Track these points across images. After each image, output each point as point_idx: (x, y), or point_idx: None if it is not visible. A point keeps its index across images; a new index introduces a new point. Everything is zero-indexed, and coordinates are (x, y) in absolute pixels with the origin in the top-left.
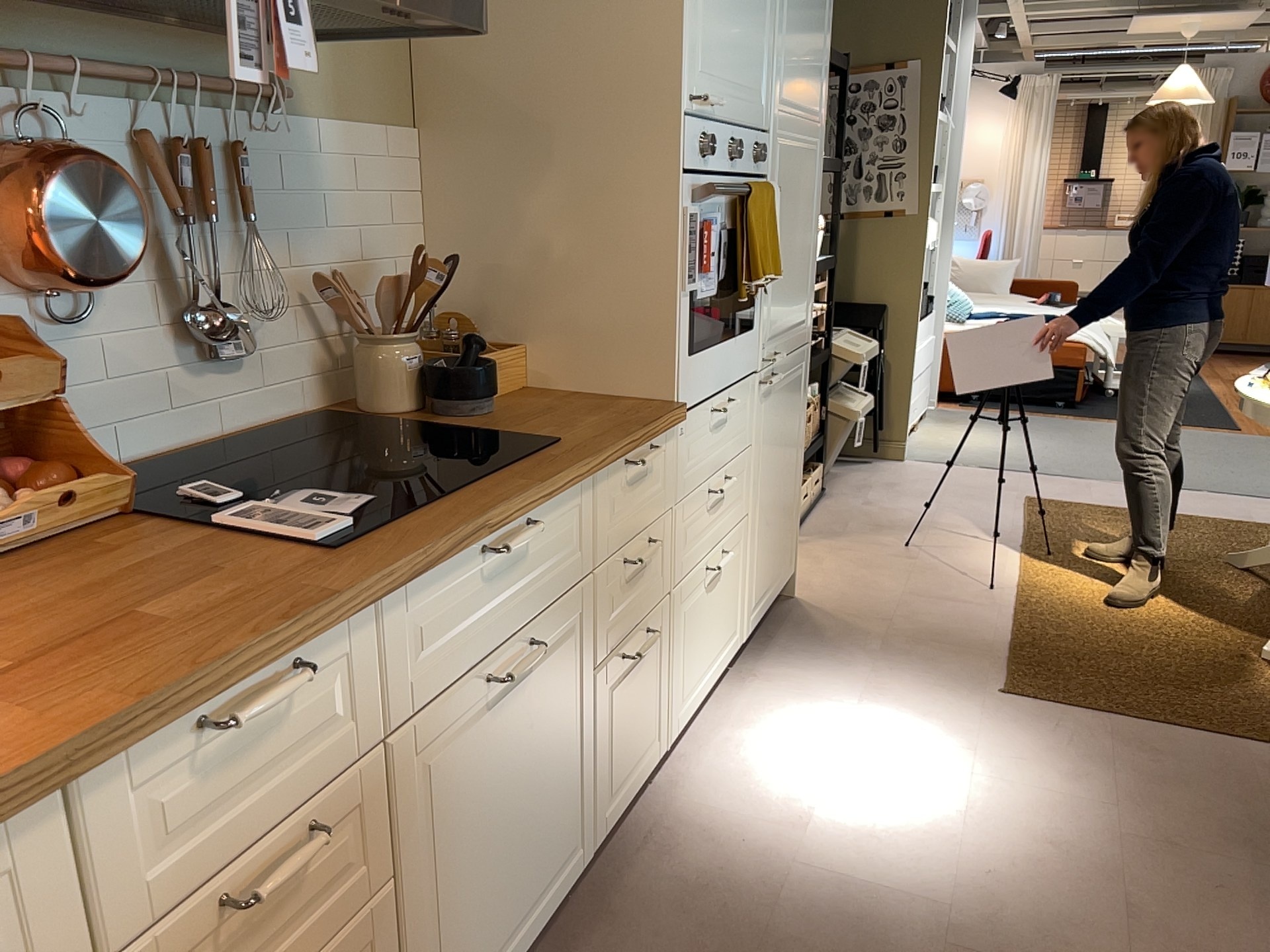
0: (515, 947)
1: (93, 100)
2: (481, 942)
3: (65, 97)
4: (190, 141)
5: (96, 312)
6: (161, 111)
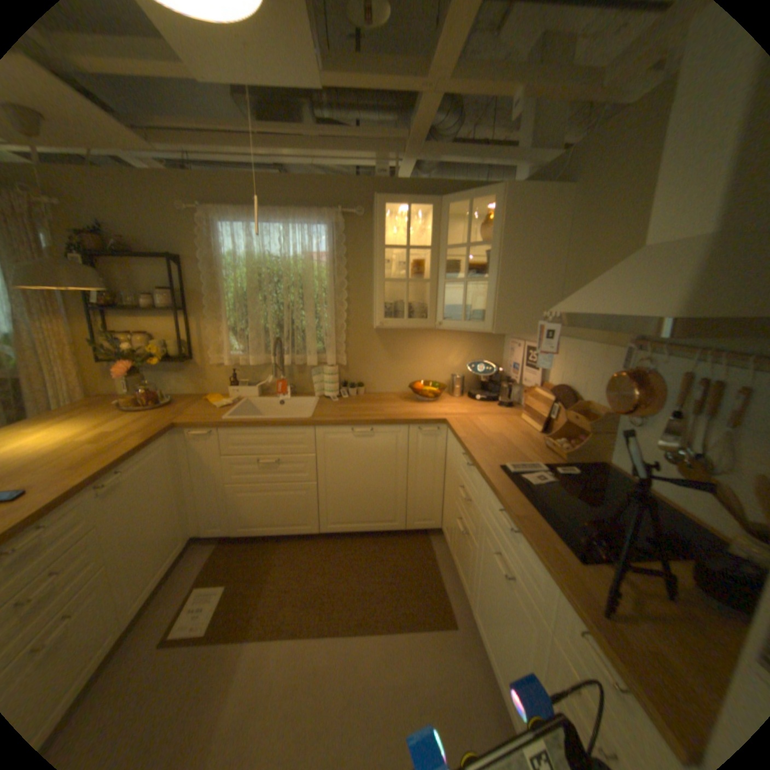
0: (495, 671)
1: (678, 357)
2: (488, 630)
3: (666, 355)
4: (715, 380)
5: (649, 428)
6: (703, 364)
